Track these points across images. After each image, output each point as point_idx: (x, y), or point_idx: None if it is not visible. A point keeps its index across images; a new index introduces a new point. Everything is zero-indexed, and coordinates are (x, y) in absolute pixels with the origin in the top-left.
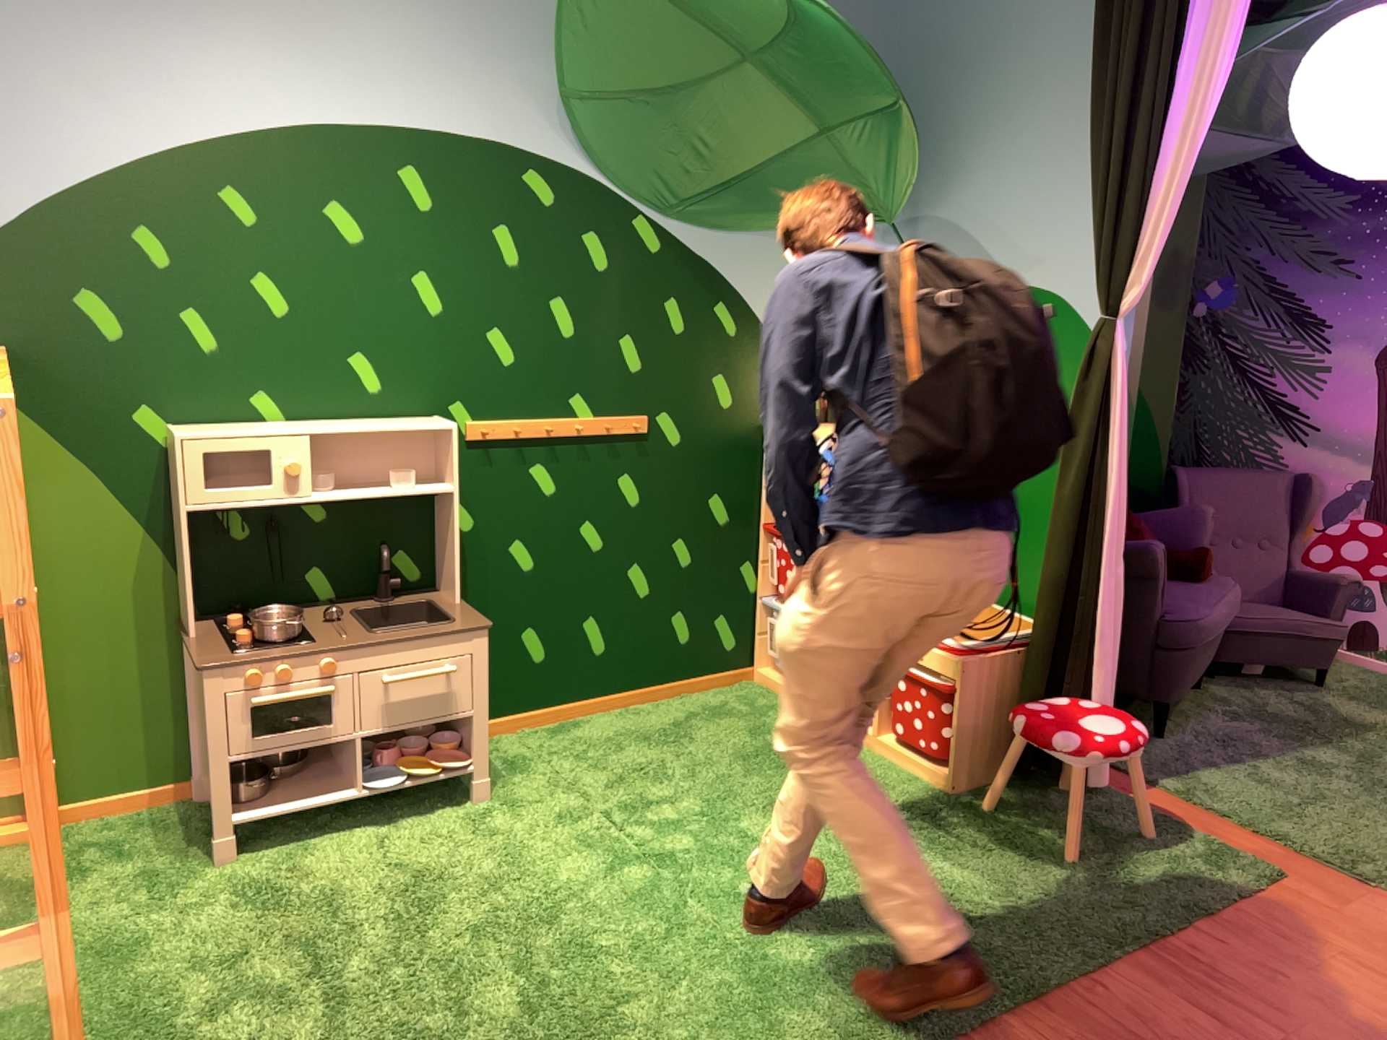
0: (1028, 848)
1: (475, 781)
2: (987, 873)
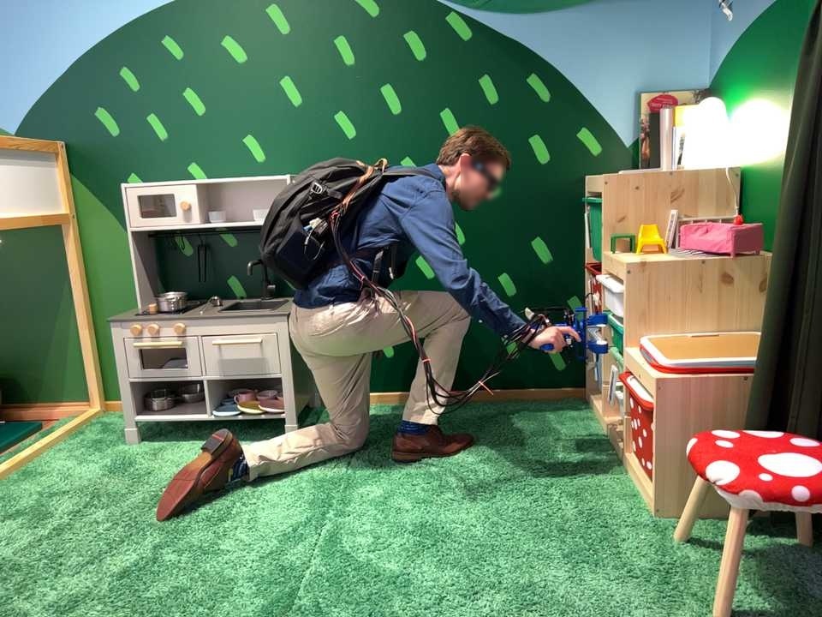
0: (685, 603)
1: (291, 430)
2: (602, 612)
